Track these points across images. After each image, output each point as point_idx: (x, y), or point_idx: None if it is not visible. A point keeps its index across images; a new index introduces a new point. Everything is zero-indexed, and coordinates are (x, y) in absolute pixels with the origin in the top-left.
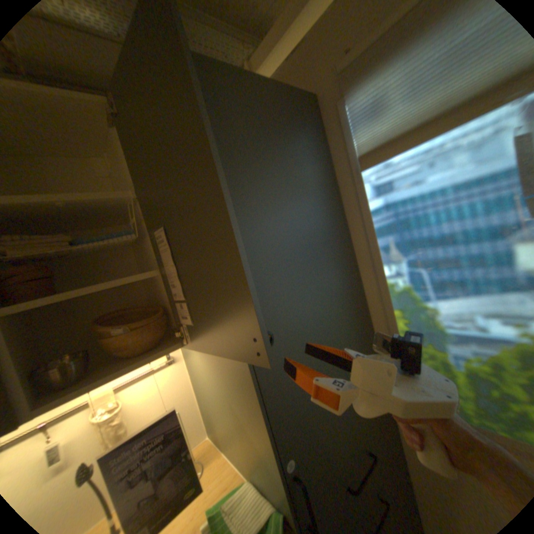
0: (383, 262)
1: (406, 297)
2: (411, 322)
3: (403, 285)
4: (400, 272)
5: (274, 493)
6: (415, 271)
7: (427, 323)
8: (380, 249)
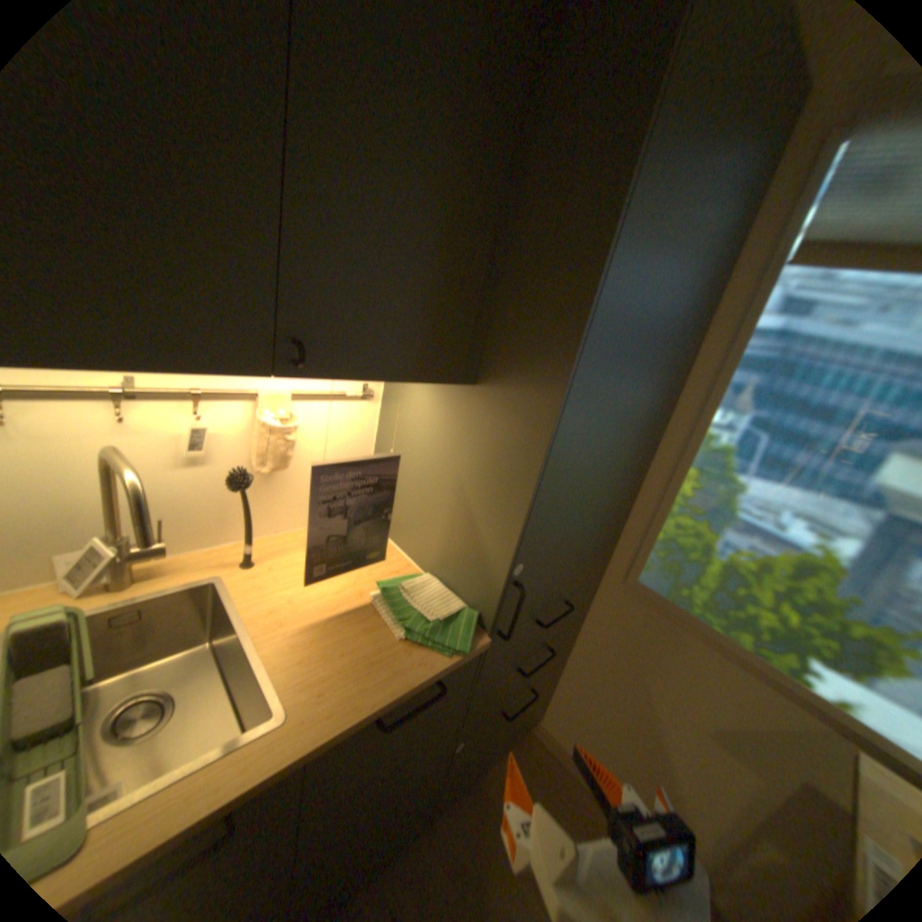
0: (721, 404)
1: (717, 459)
2: (702, 490)
3: (725, 443)
4: (733, 427)
5: (476, 591)
6: (754, 434)
7: (721, 498)
8: (729, 387)
